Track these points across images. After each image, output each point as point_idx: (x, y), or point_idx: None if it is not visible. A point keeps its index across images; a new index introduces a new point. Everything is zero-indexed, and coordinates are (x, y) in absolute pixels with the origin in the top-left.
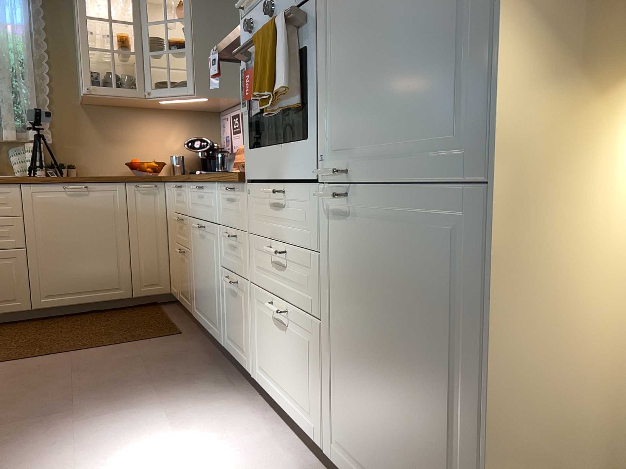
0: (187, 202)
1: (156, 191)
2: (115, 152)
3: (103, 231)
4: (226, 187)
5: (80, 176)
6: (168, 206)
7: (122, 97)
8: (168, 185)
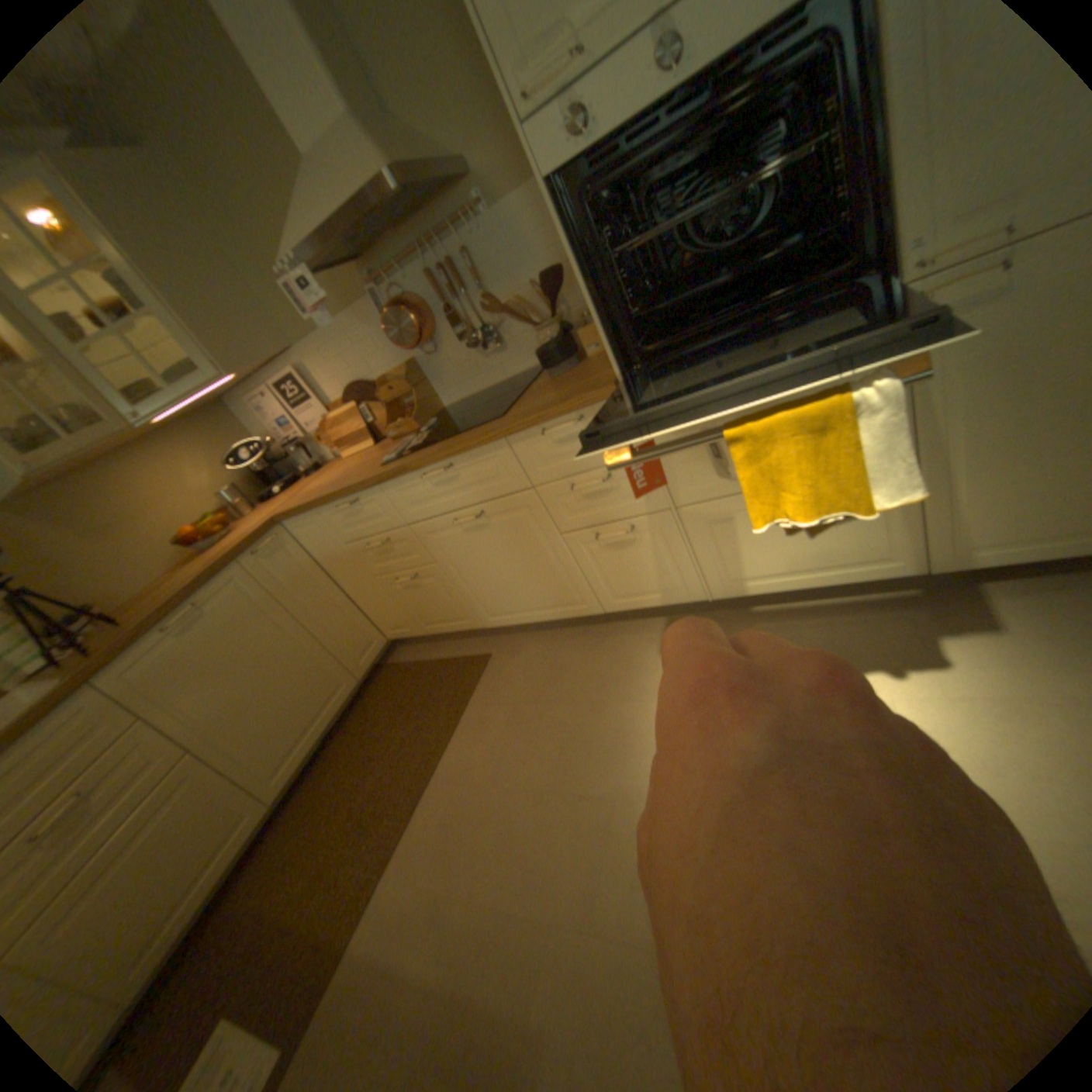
0: (394, 510)
1: (283, 540)
2: (129, 542)
3: (265, 639)
4: (548, 427)
5: (111, 611)
6: (317, 546)
7: (95, 444)
8: (300, 520)
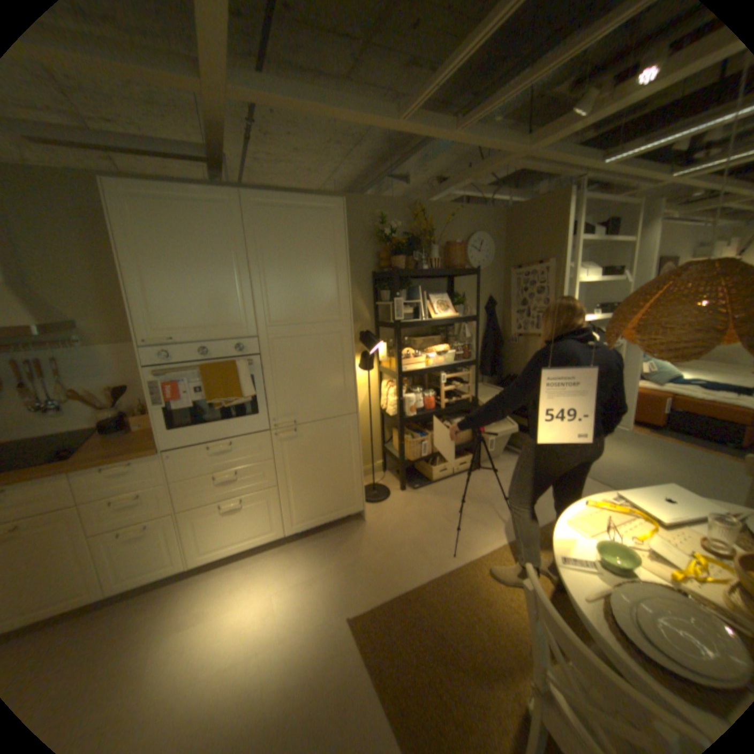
0: None
1: None
2: None
3: None
4: (102, 470)
5: None
6: None
7: None
8: None
